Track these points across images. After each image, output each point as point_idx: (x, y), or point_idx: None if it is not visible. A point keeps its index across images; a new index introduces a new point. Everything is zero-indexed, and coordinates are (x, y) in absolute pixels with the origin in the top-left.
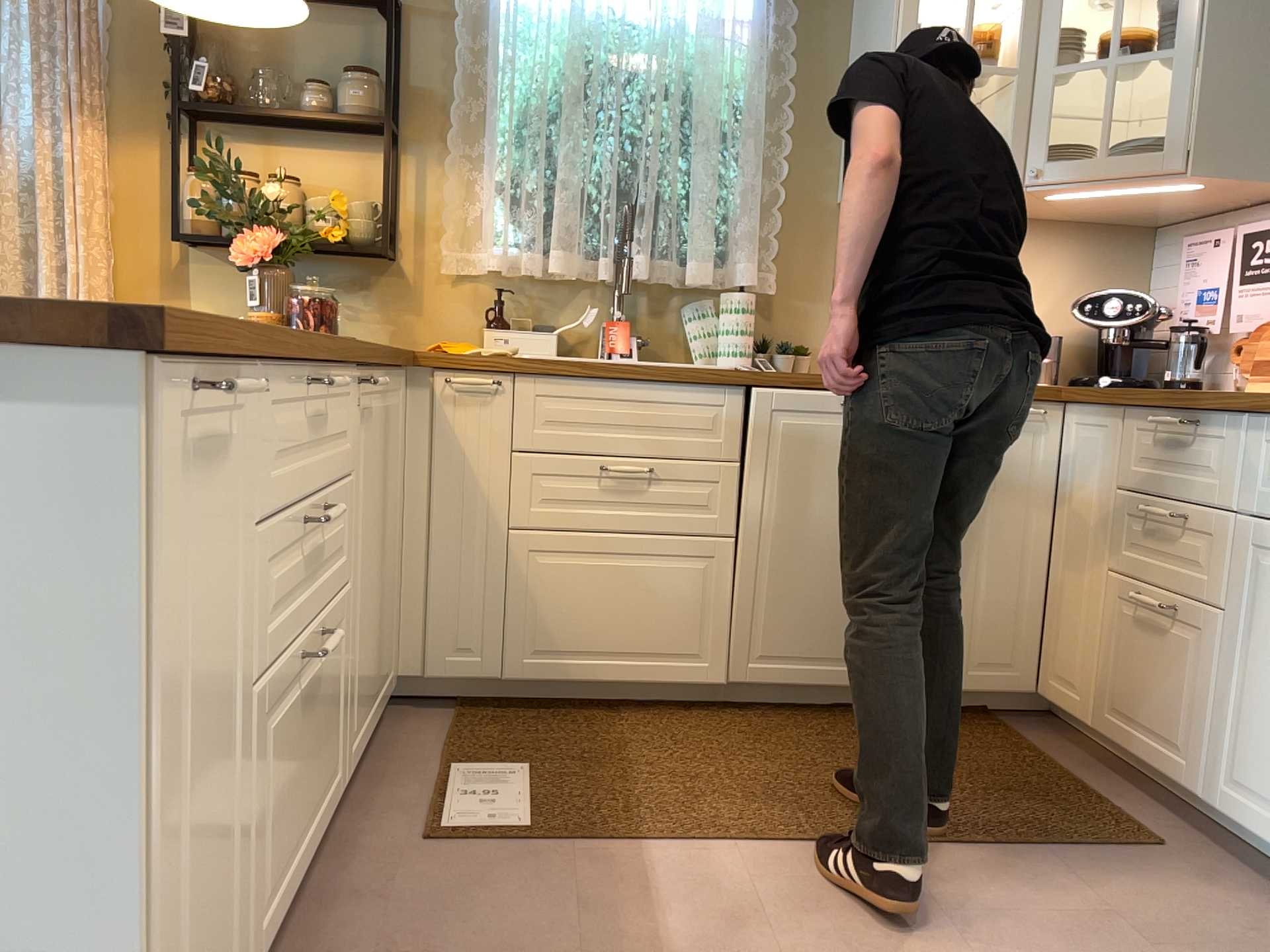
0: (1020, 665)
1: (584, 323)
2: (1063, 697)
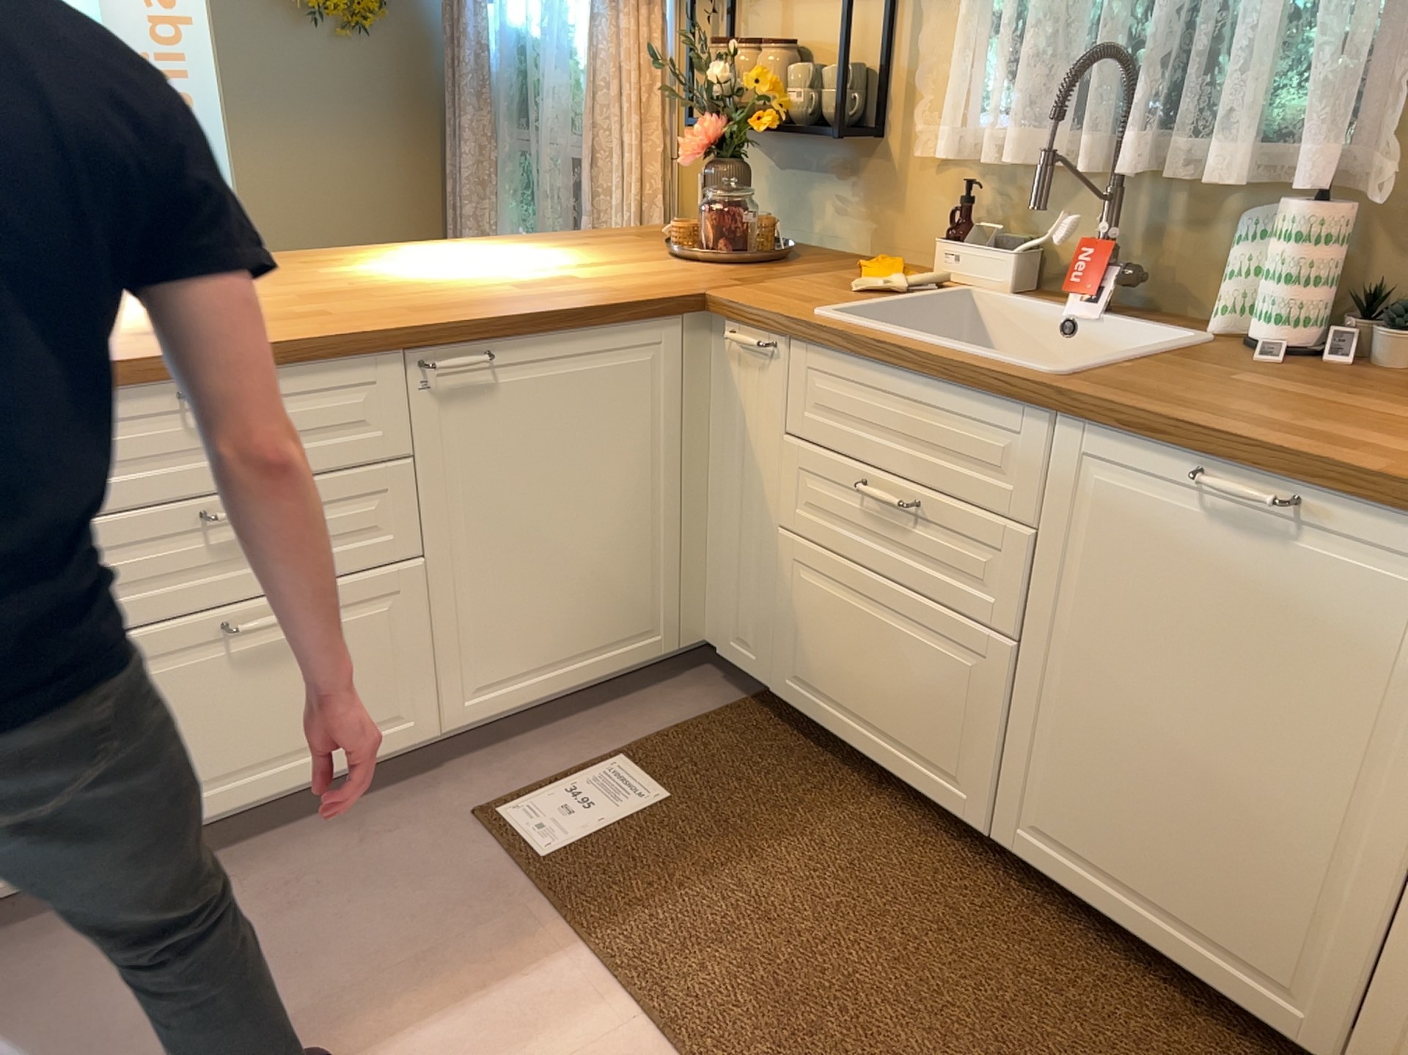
0: None
1: (1051, 244)
2: None
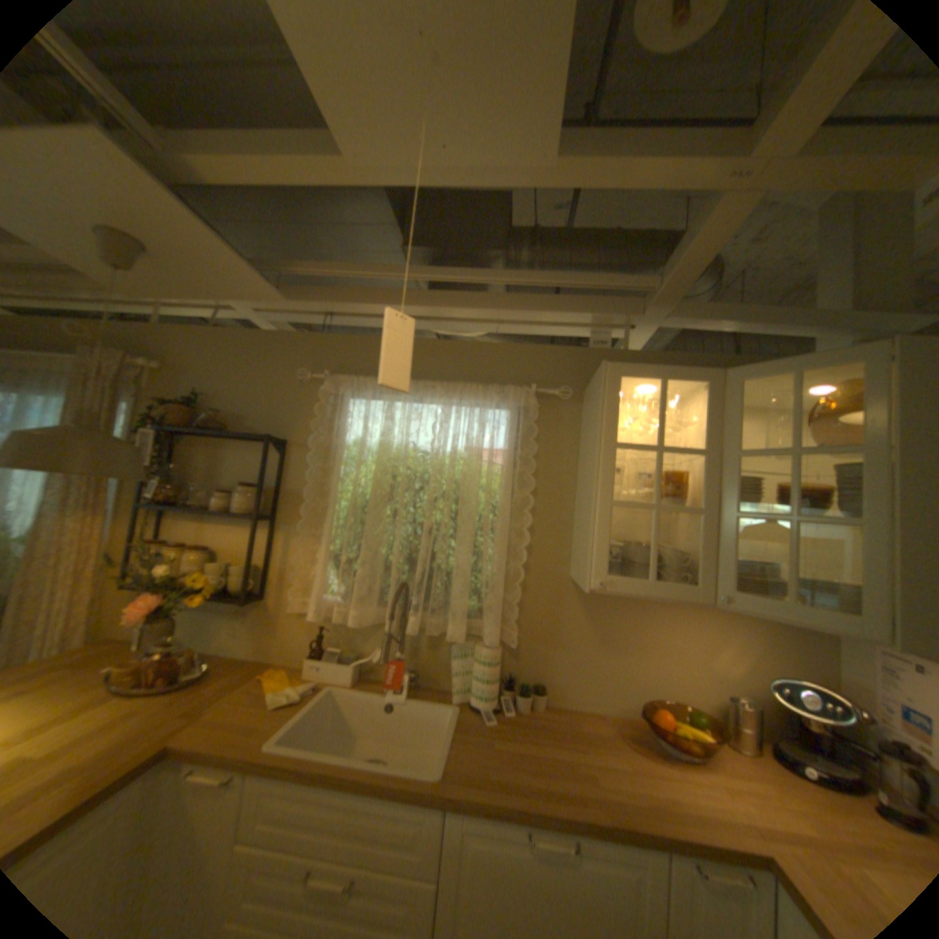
0: None
1: (373, 661)
2: None
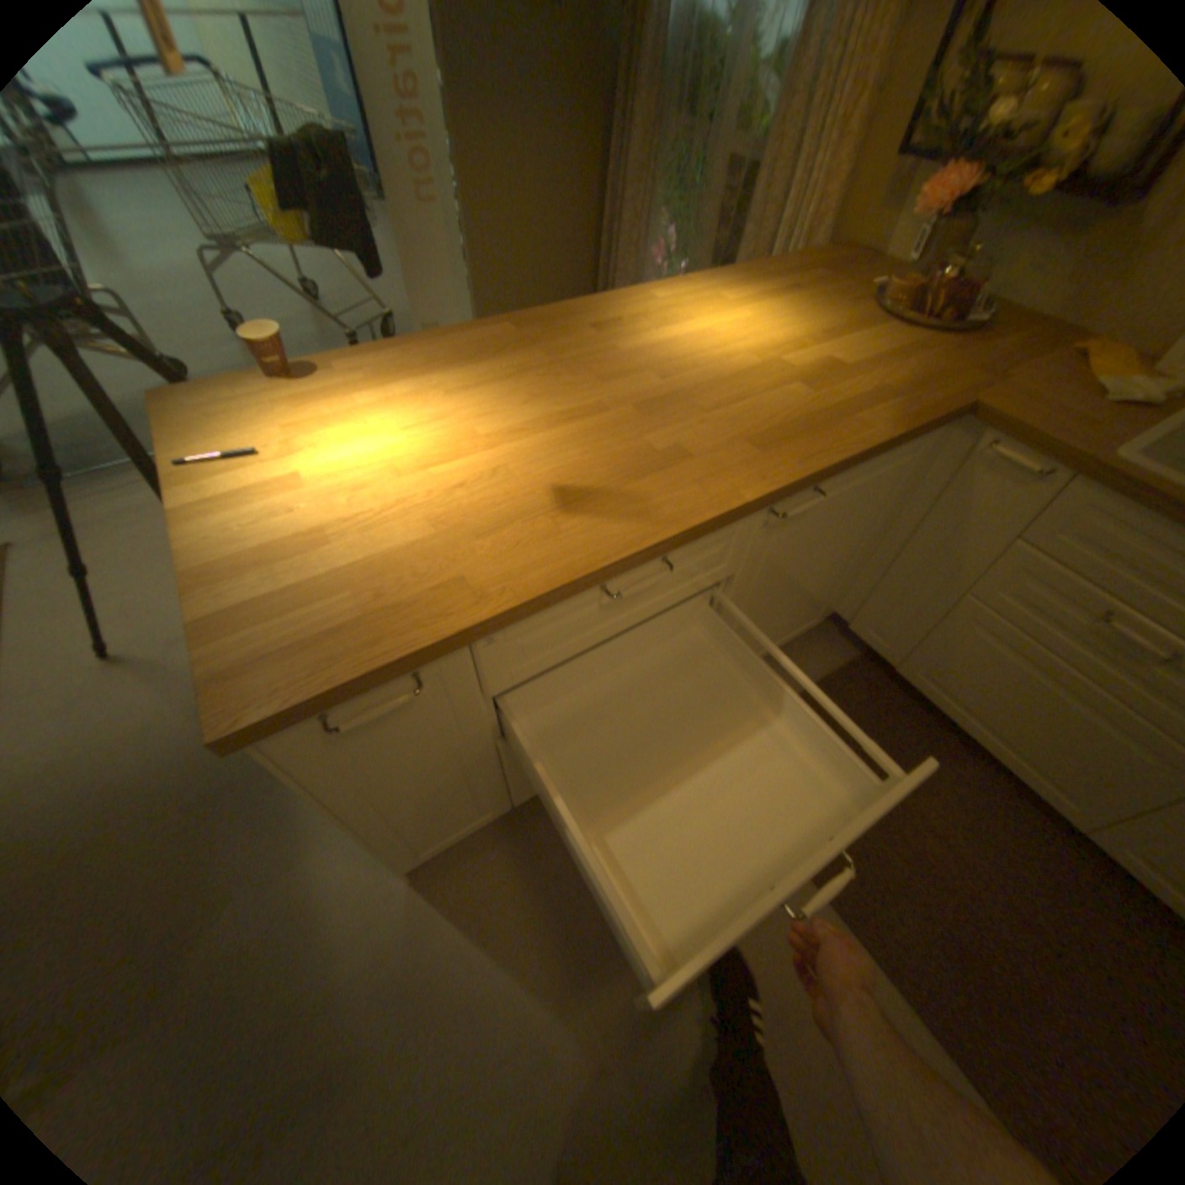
0: None
1: None
2: None
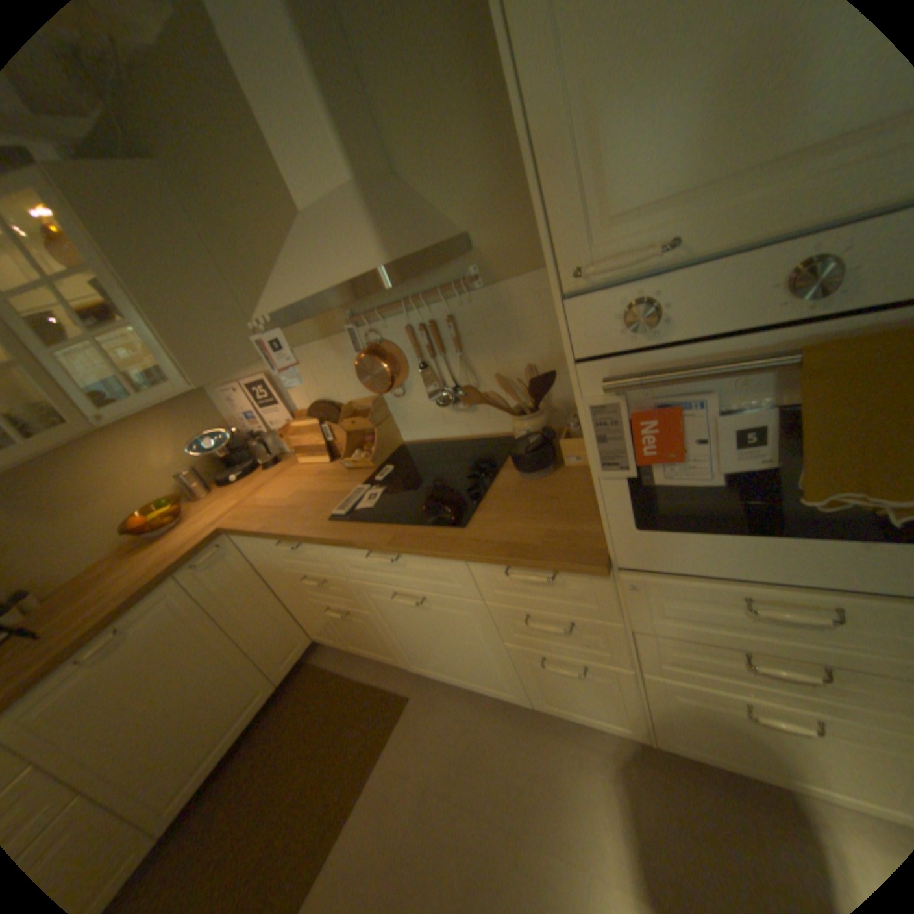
0: (297, 642)
1: None
2: (325, 642)
